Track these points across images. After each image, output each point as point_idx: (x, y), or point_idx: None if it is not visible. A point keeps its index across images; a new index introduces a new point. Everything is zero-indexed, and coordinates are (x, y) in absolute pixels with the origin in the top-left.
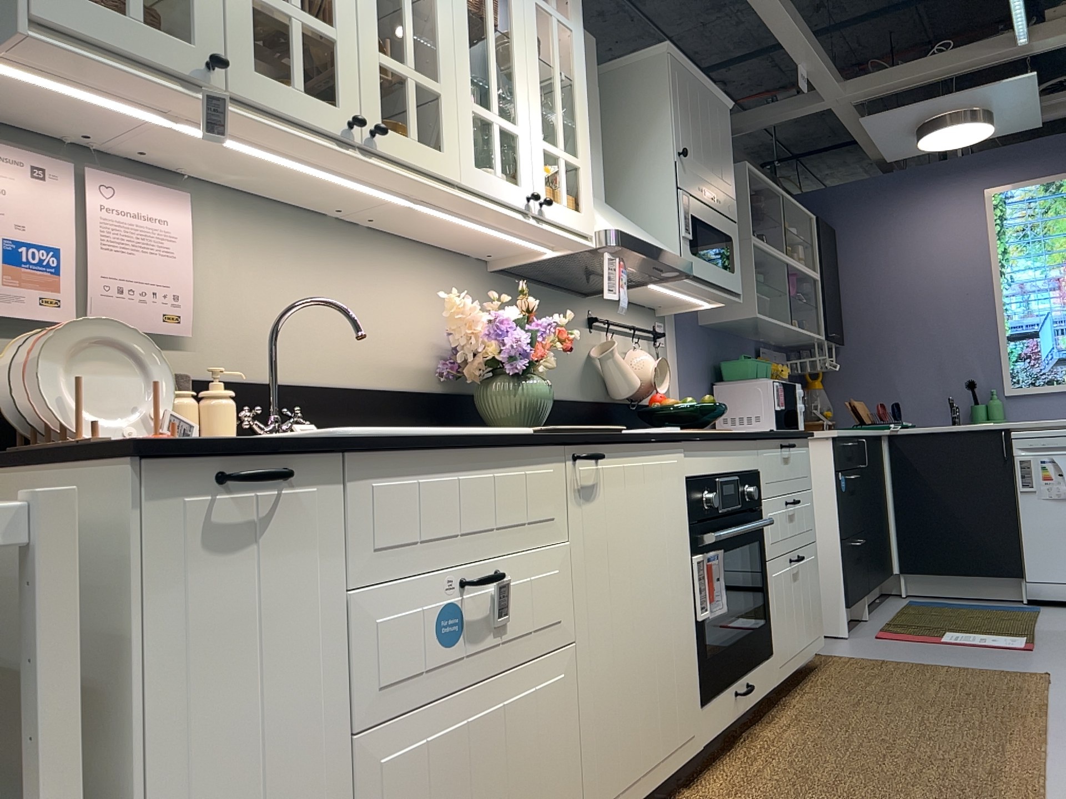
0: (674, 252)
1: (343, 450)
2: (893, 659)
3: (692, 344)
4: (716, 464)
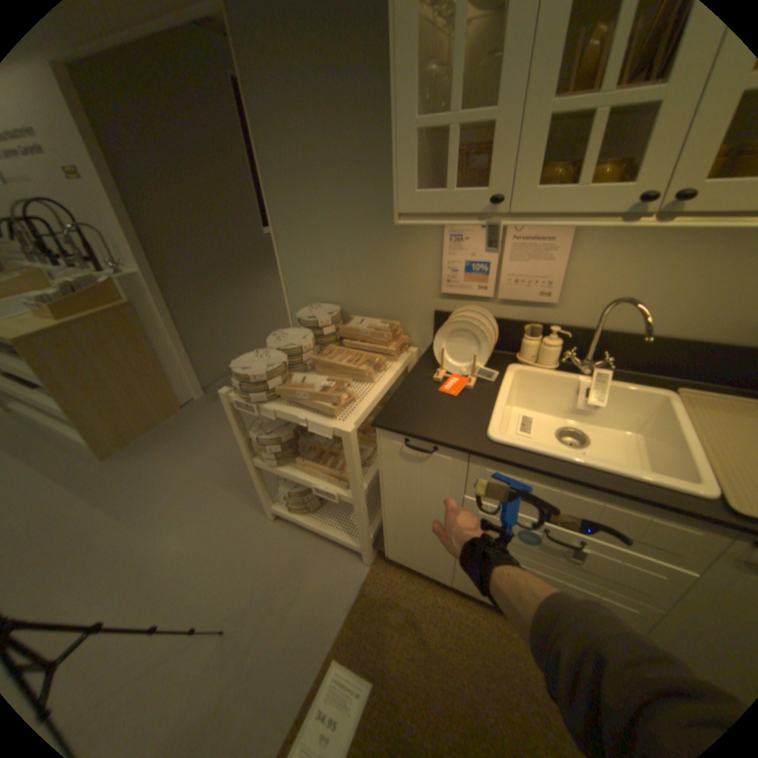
0: None
1: (469, 454)
2: None
3: None
4: None
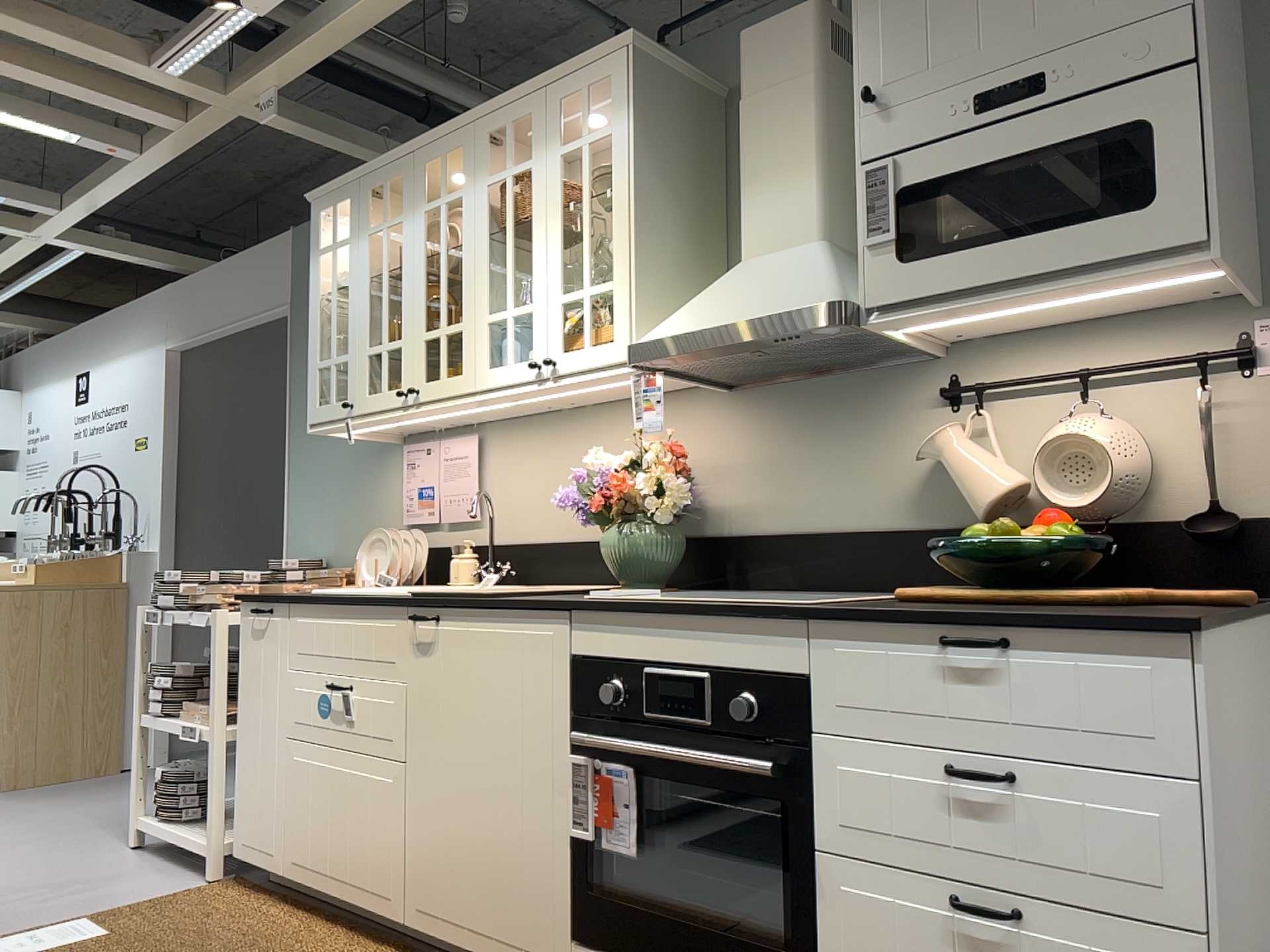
0: (808, 297)
1: (285, 601)
2: None
3: None
4: (643, 648)
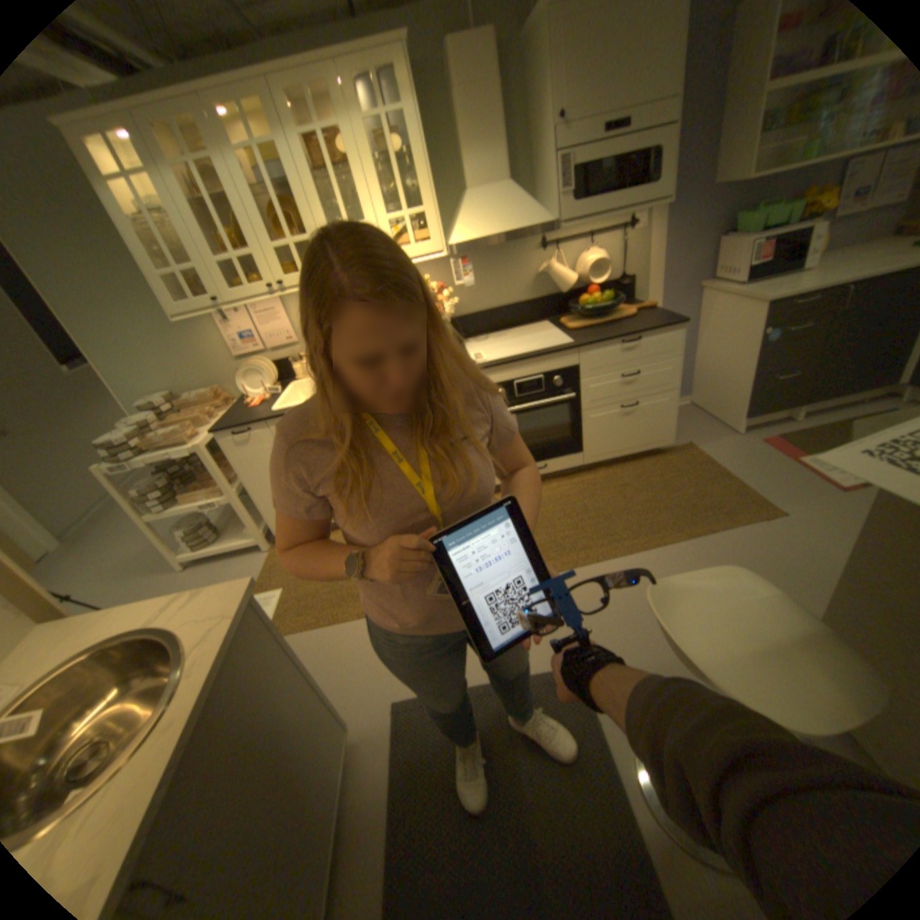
0: (539, 218)
1: (264, 421)
2: (723, 464)
3: (690, 210)
4: (512, 375)
